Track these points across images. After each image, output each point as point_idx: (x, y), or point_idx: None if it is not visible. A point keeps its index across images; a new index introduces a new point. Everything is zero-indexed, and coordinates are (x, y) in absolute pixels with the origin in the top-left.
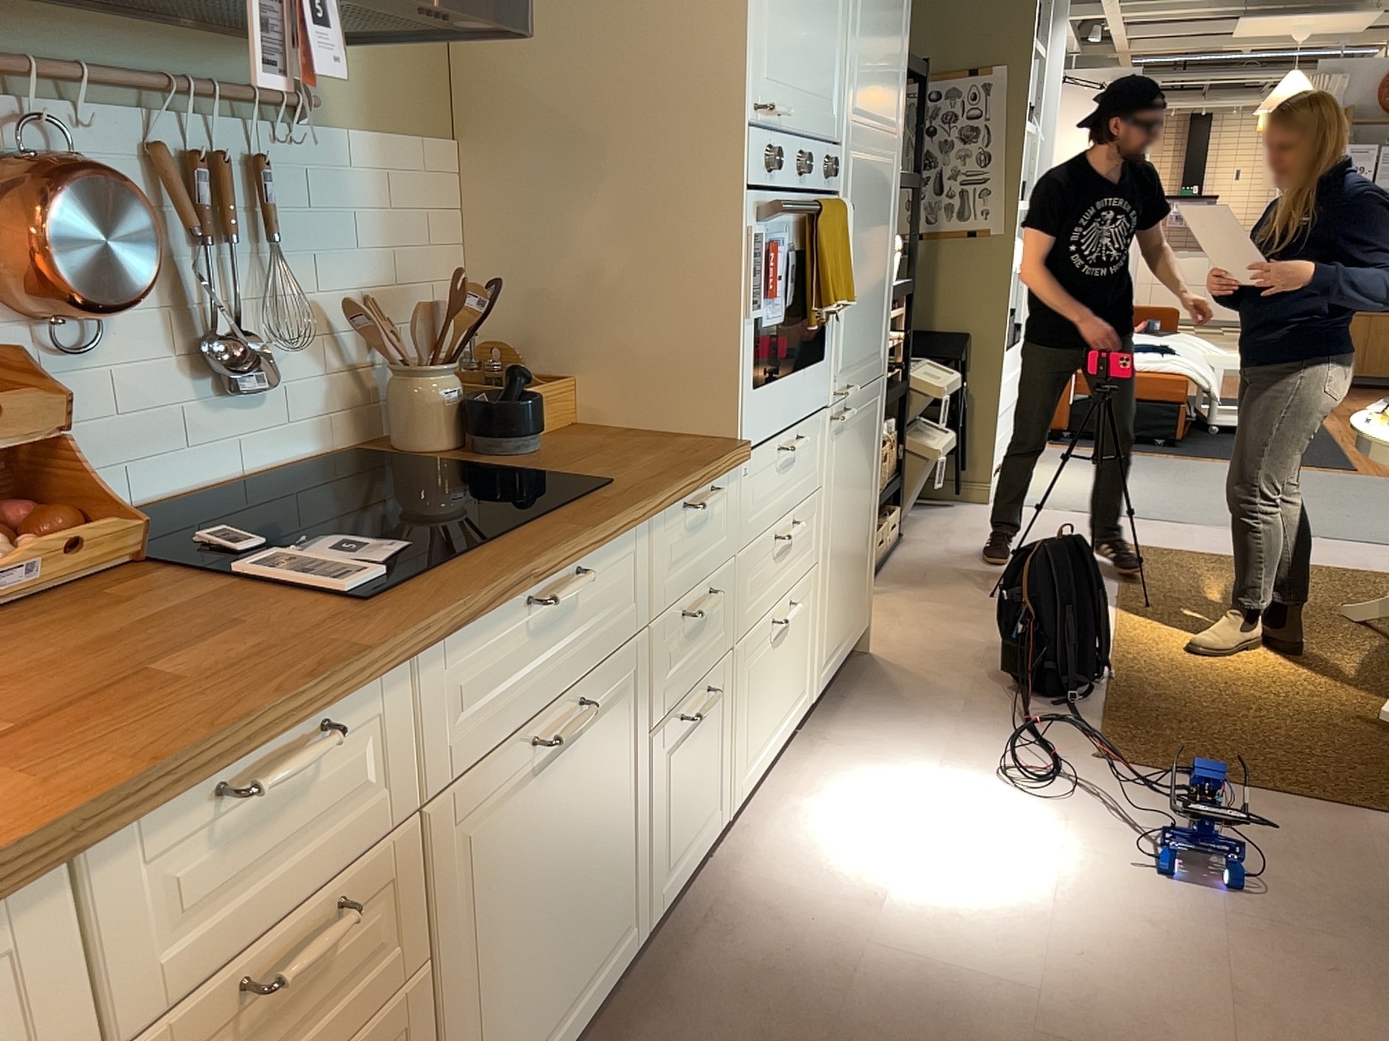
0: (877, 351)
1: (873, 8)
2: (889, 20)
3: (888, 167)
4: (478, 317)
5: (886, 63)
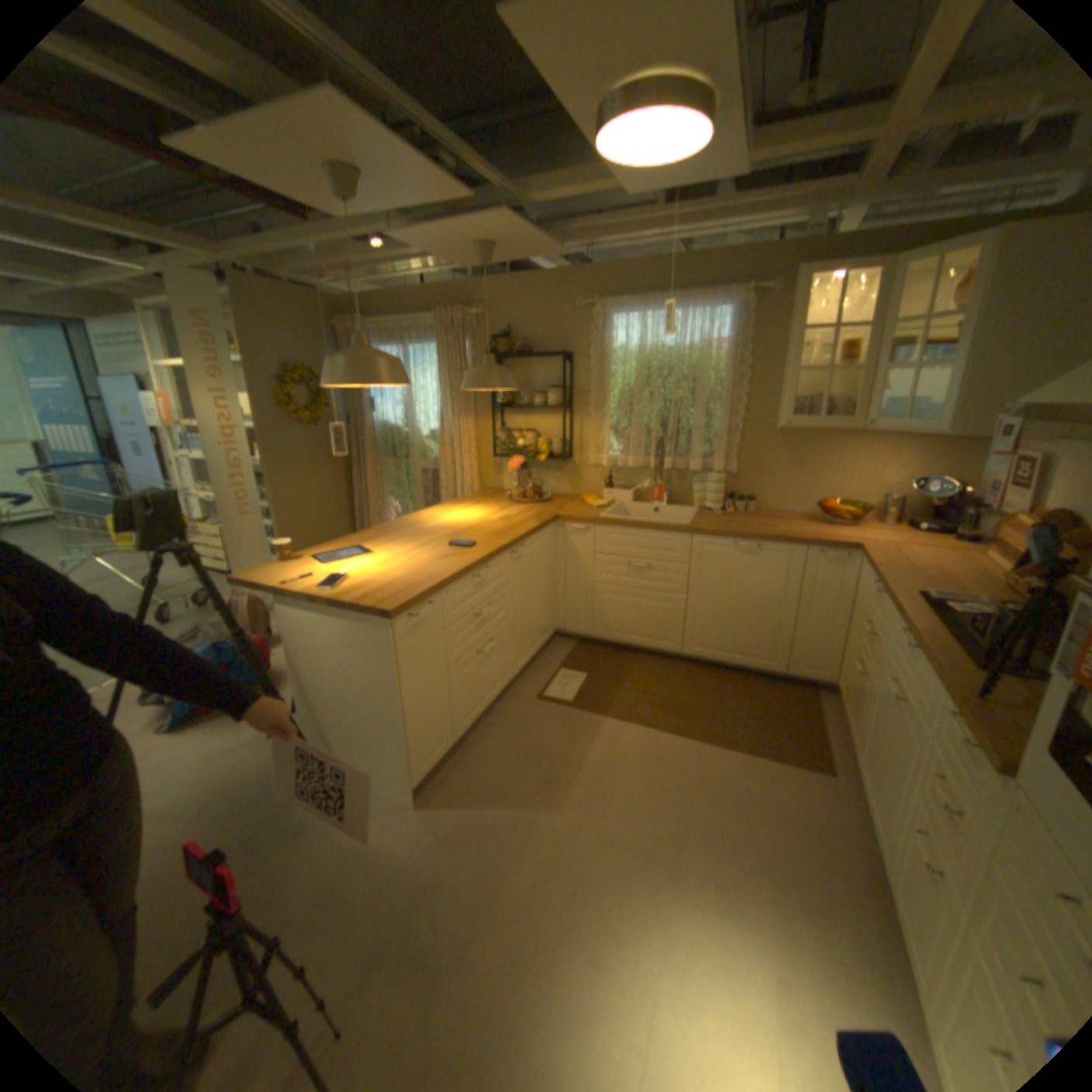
0: None
1: None
2: None
3: None
4: None
5: None
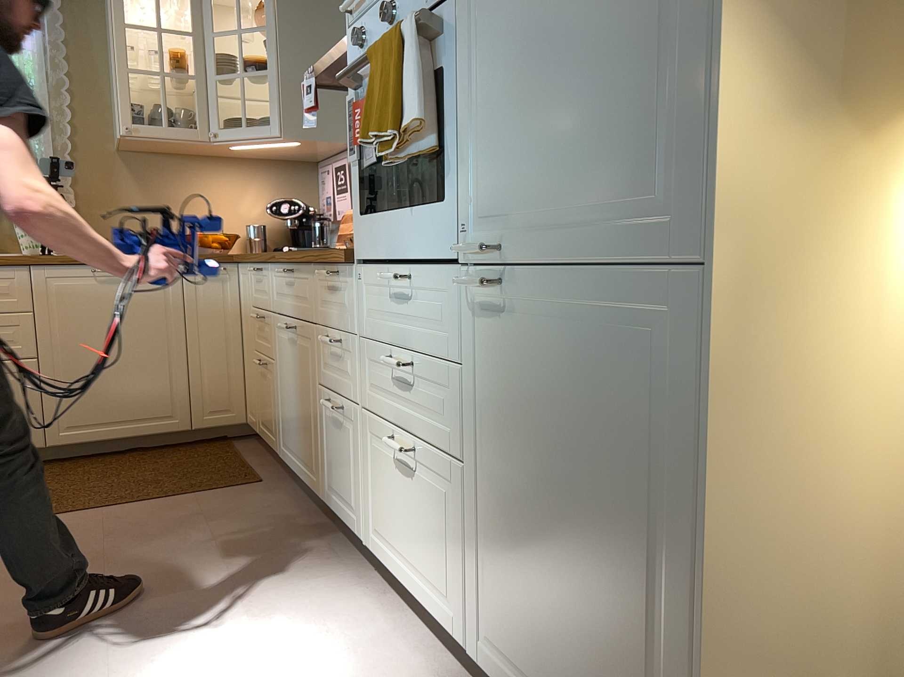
0: (653, 203)
1: None
2: None
3: None
4: None
5: None
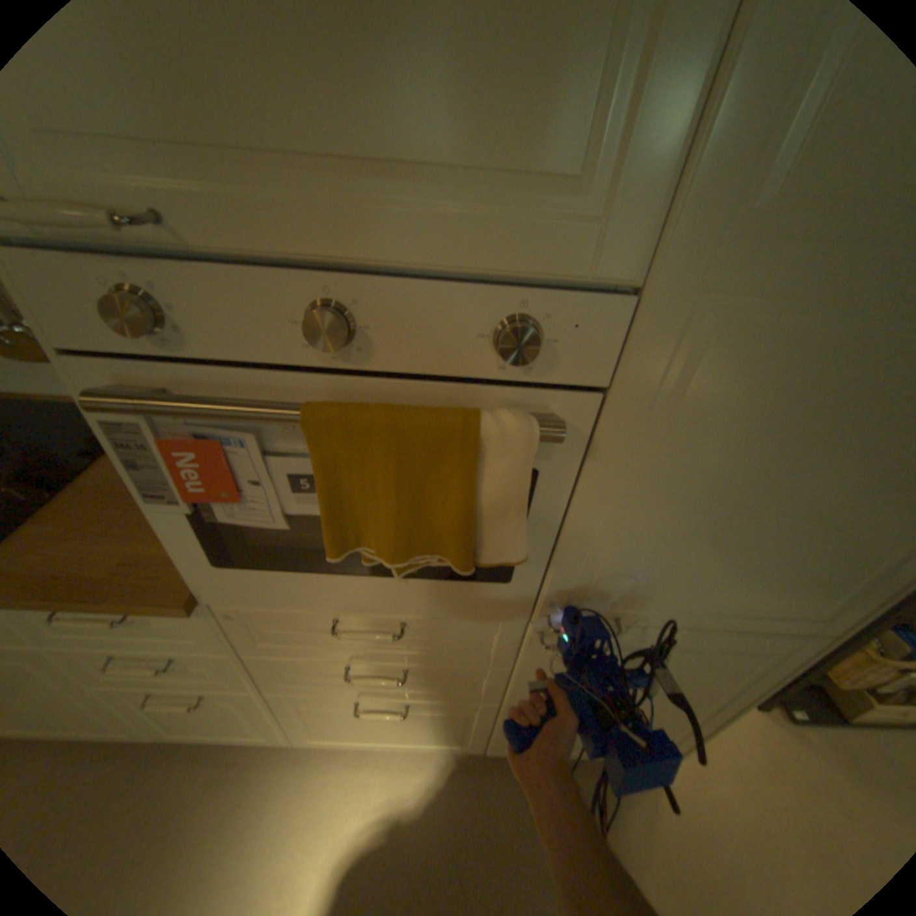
0: (805, 612)
1: None
2: None
3: None
4: None
5: None
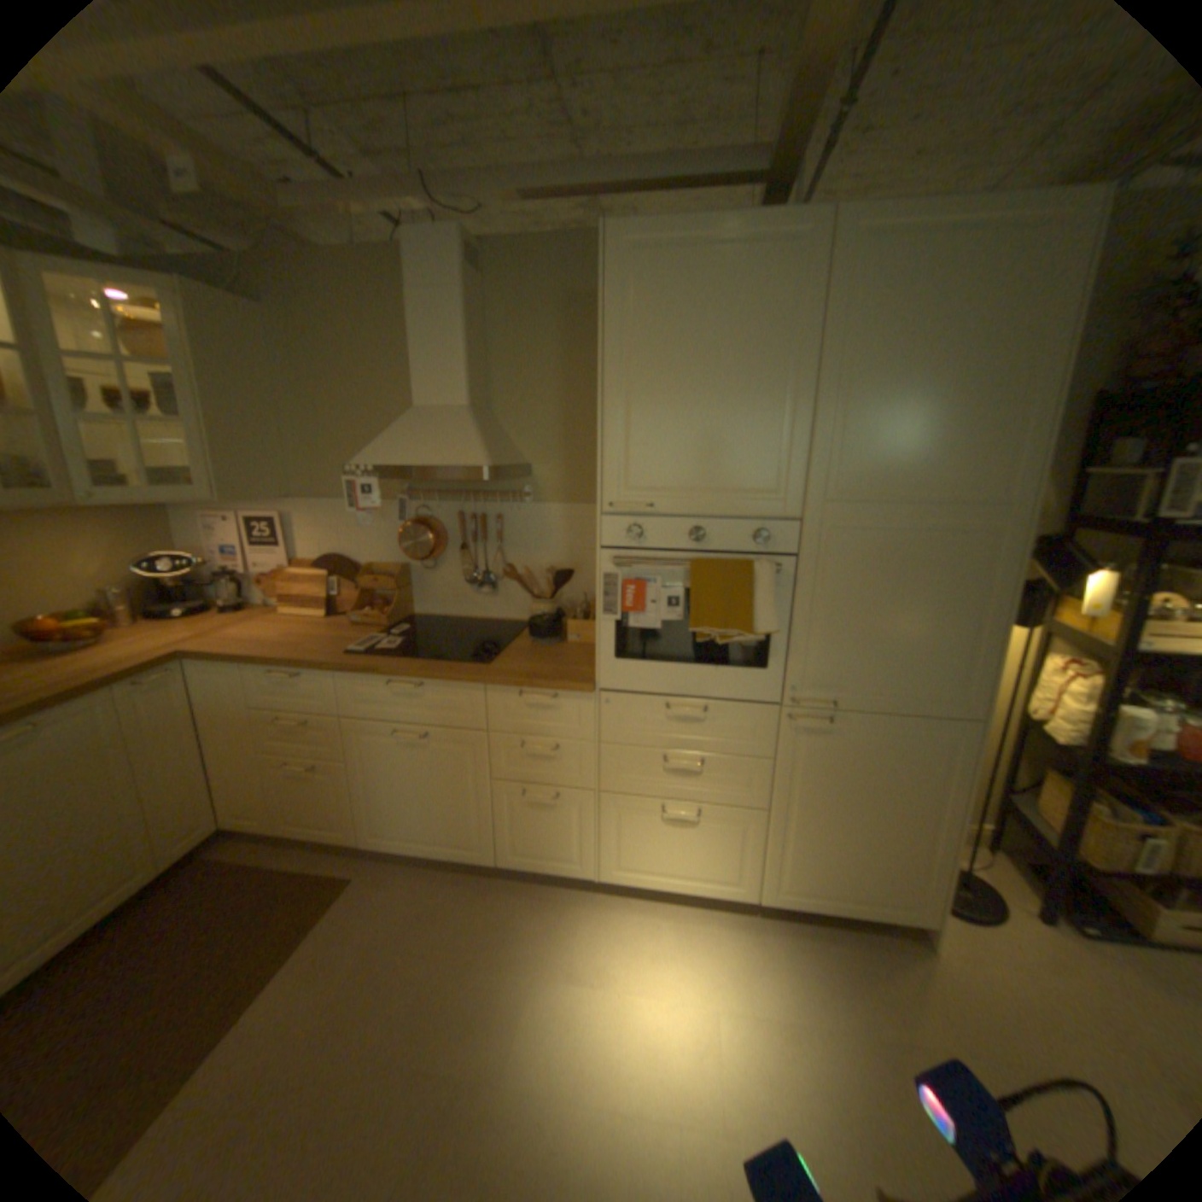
0: (948, 694)
1: (895, 397)
2: (963, 396)
3: (980, 530)
4: (554, 583)
5: (956, 436)
